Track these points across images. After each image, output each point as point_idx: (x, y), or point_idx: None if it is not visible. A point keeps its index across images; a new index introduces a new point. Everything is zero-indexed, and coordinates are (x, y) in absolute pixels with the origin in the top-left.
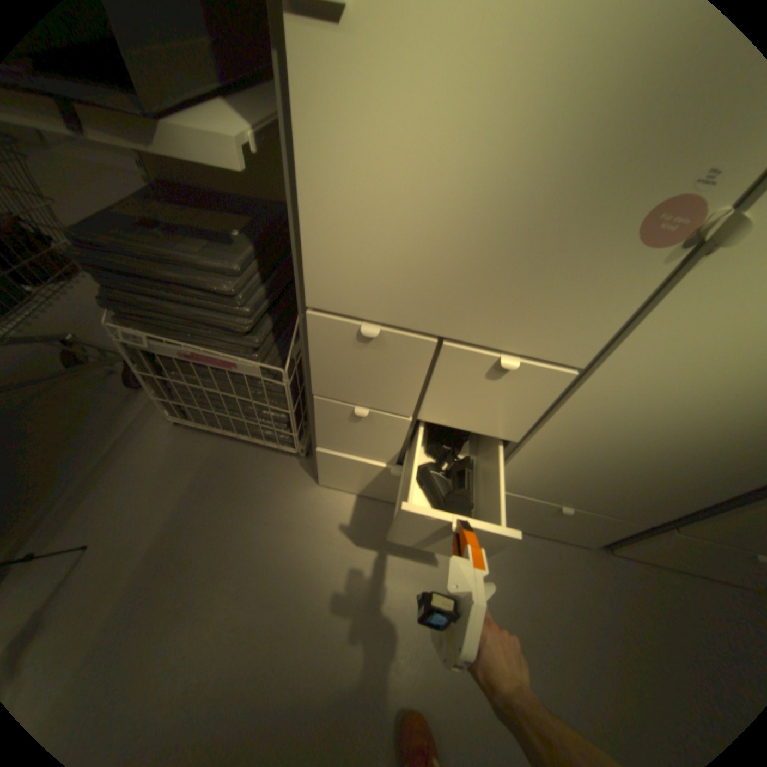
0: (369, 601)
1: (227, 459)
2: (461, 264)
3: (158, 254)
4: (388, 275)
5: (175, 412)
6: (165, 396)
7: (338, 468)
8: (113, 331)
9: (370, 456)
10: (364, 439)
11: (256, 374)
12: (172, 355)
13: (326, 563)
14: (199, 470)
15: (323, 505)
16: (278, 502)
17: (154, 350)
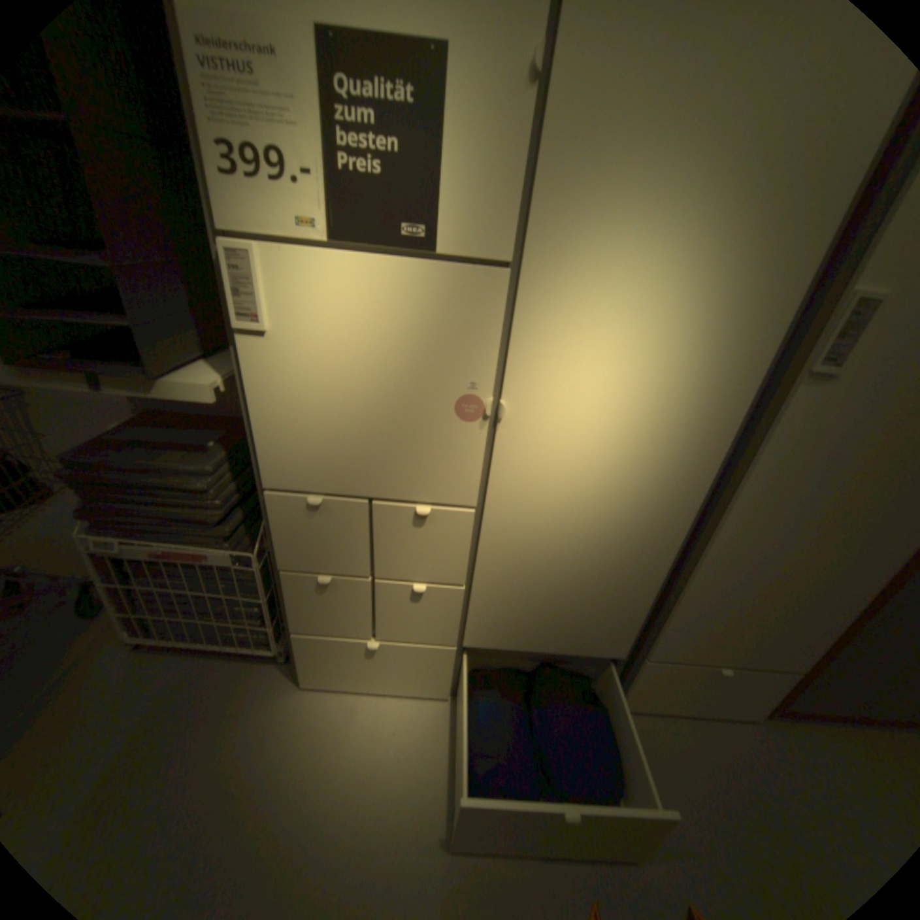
0: (356, 815)
1: (194, 680)
2: (365, 445)
3: (142, 466)
4: (320, 458)
5: (136, 630)
6: (127, 612)
7: (316, 660)
8: (84, 542)
9: (345, 634)
10: (335, 613)
11: (227, 564)
12: (142, 558)
13: (306, 780)
14: (158, 697)
15: (304, 714)
16: (251, 719)
17: (124, 556)
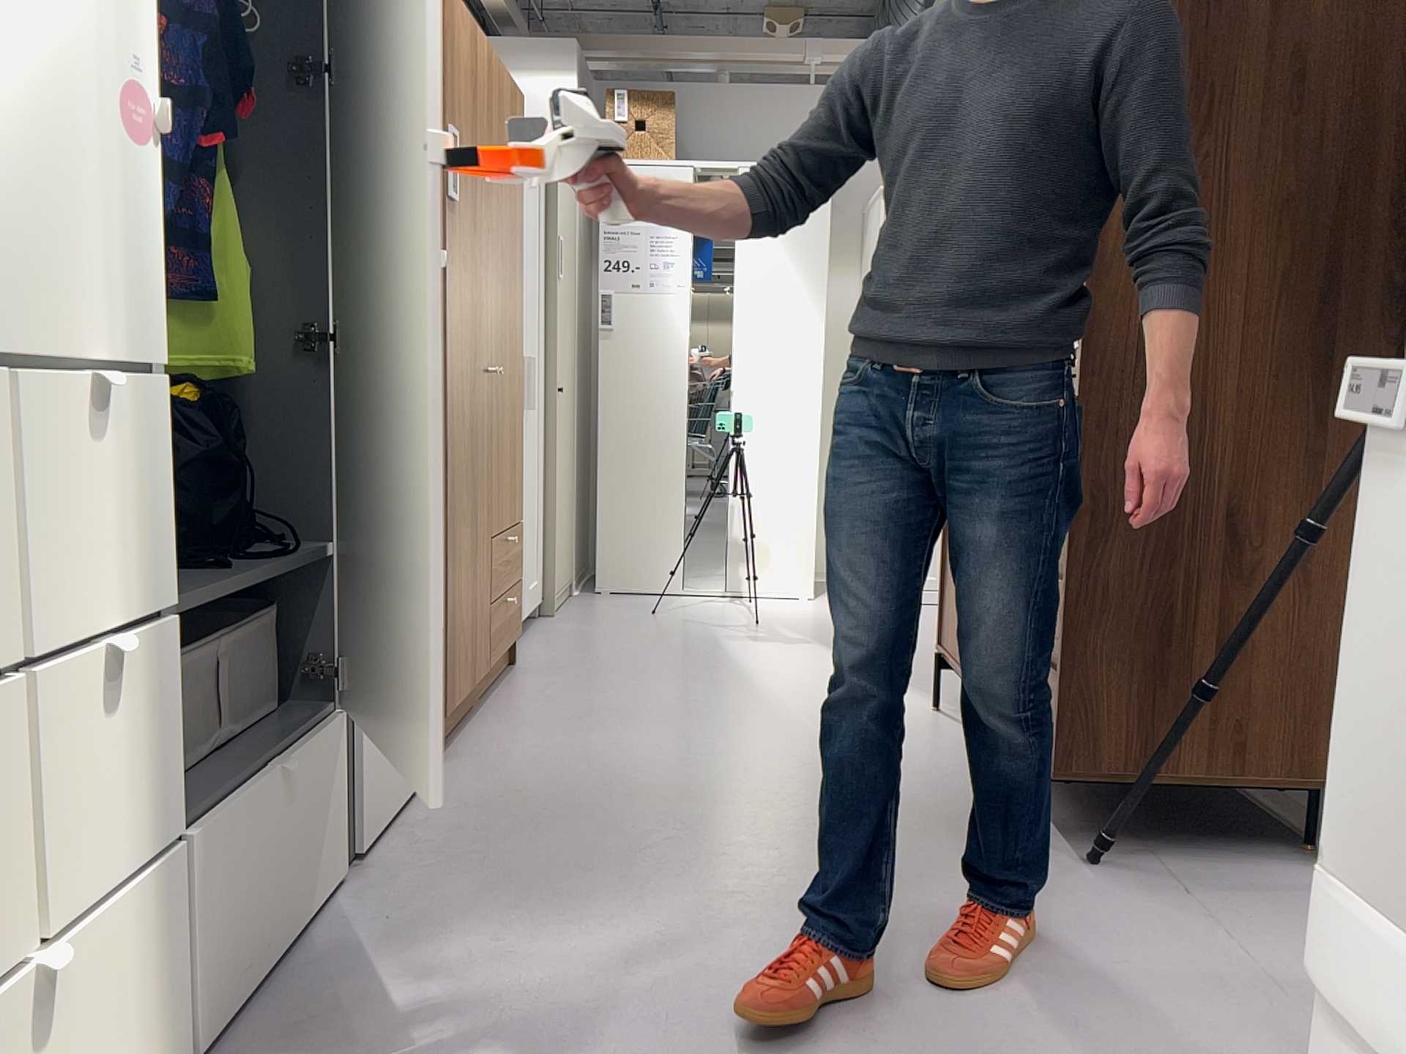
0: None
1: None
2: None
3: None
4: None
5: None
6: None
7: None
8: None
9: None
10: None
11: None
12: None
13: None
14: None
15: None
16: None
17: None
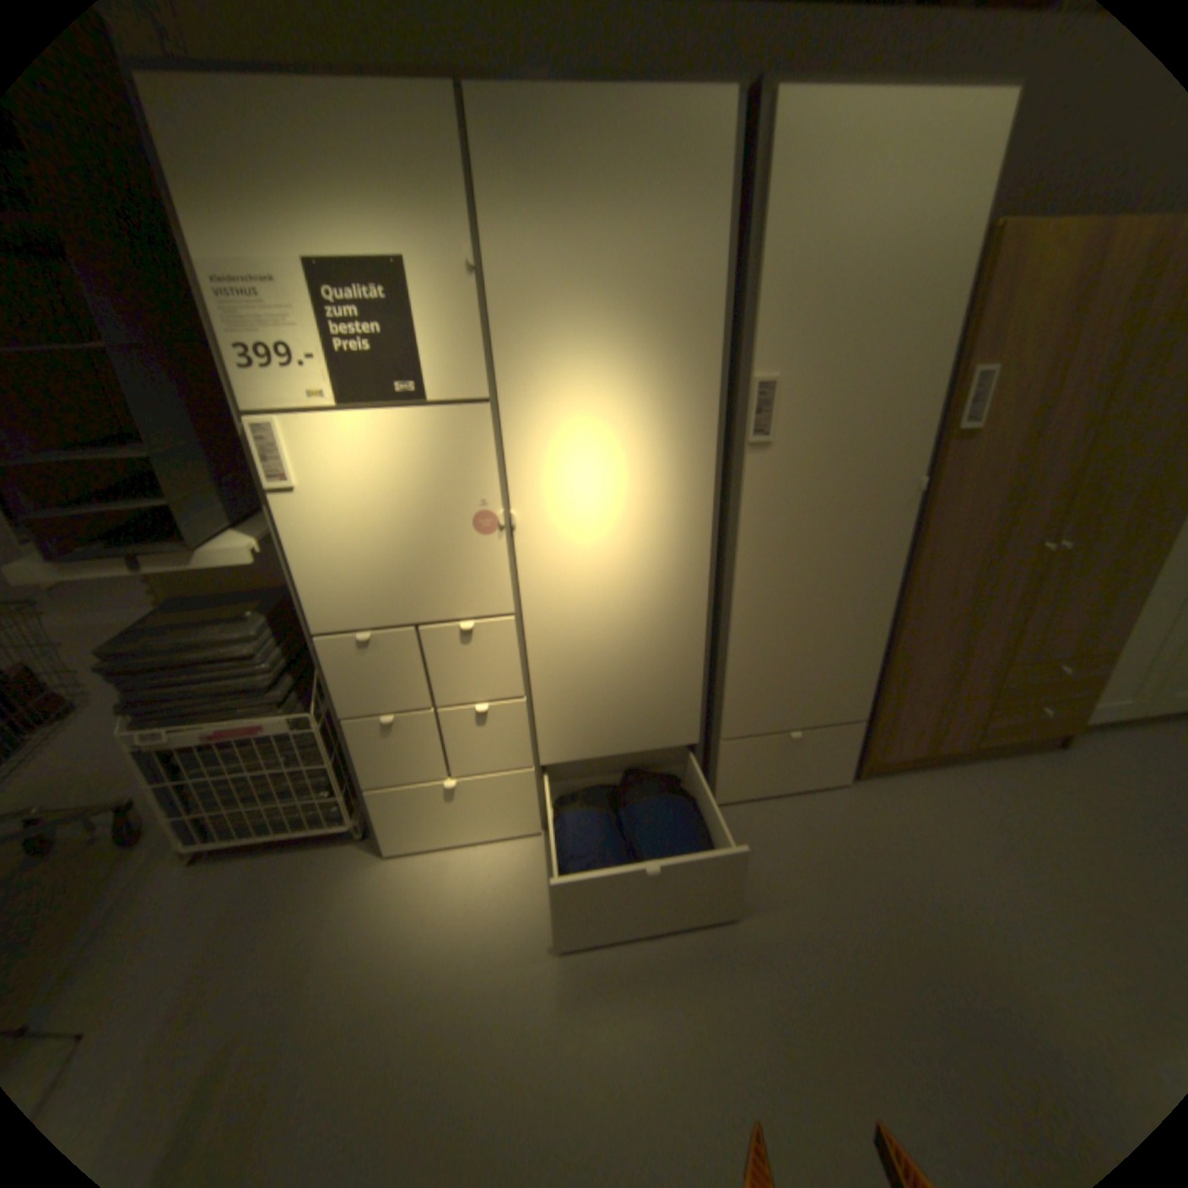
0: (461, 949)
1: (265, 877)
2: (401, 574)
3: (185, 644)
4: (362, 594)
5: (192, 837)
6: (180, 815)
7: (395, 817)
8: (128, 740)
9: (420, 779)
10: (405, 757)
11: (285, 732)
12: (194, 744)
13: (404, 933)
14: (229, 900)
15: (392, 880)
16: (336, 896)
17: (174, 746)
